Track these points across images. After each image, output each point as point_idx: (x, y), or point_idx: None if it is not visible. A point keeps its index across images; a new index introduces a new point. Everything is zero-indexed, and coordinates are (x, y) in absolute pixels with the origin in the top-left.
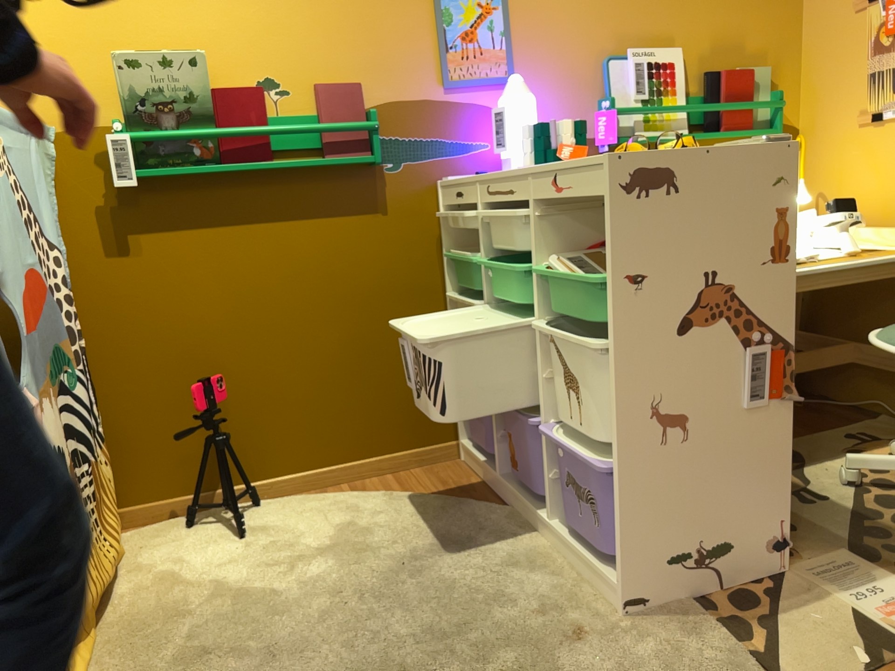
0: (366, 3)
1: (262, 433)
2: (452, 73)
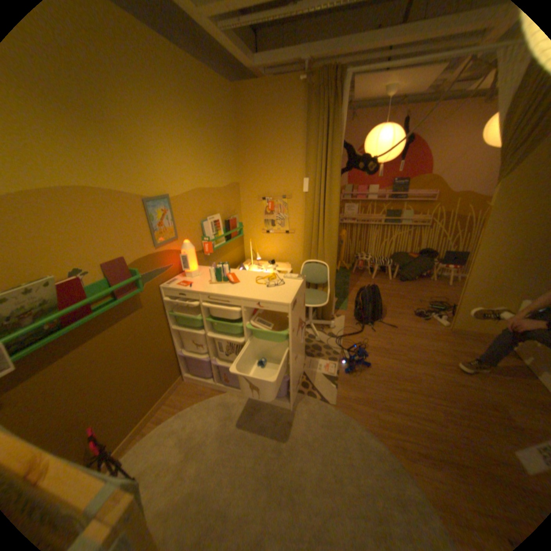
0: (116, 218)
1: (108, 434)
2: (157, 241)
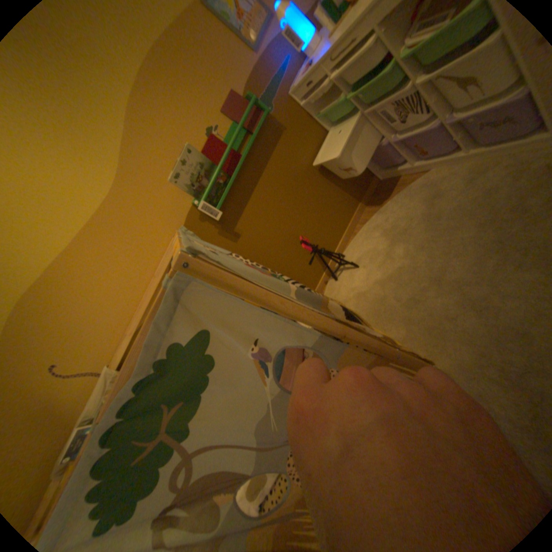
0: (196, 52)
1: (324, 238)
2: (250, 39)
